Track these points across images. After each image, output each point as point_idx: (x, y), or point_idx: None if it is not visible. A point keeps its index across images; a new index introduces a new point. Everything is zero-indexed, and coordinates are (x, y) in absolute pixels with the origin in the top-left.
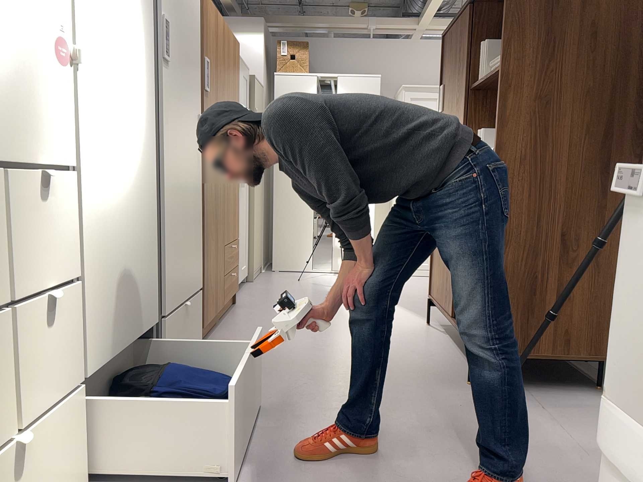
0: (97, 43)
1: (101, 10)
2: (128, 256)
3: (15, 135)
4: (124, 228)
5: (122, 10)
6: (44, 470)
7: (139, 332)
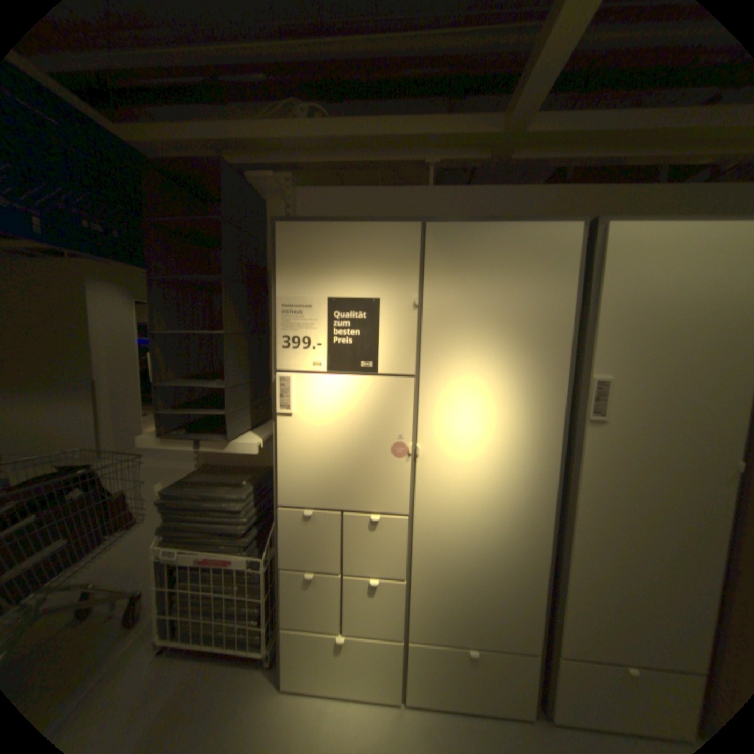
0: (453, 435)
1: (462, 411)
2: (486, 585)
3: (358, 498)
4: (481, 563)
5: (500, 400)
6: (363, 666)
7: (503, 649)
